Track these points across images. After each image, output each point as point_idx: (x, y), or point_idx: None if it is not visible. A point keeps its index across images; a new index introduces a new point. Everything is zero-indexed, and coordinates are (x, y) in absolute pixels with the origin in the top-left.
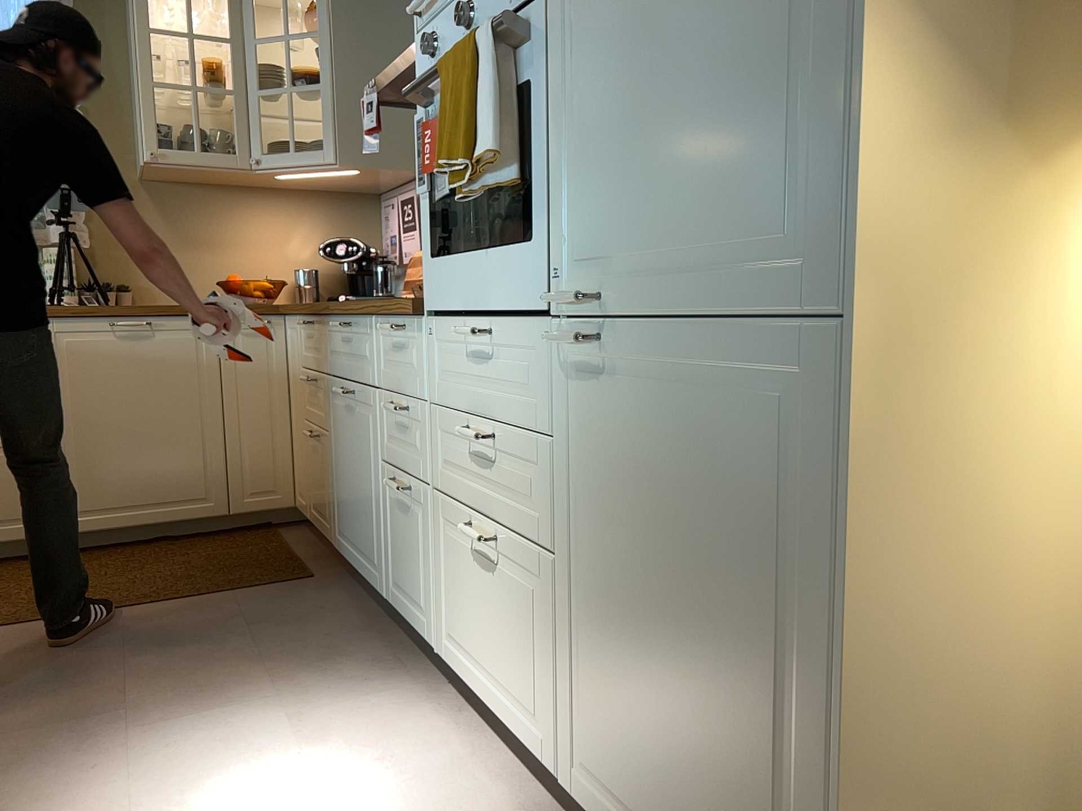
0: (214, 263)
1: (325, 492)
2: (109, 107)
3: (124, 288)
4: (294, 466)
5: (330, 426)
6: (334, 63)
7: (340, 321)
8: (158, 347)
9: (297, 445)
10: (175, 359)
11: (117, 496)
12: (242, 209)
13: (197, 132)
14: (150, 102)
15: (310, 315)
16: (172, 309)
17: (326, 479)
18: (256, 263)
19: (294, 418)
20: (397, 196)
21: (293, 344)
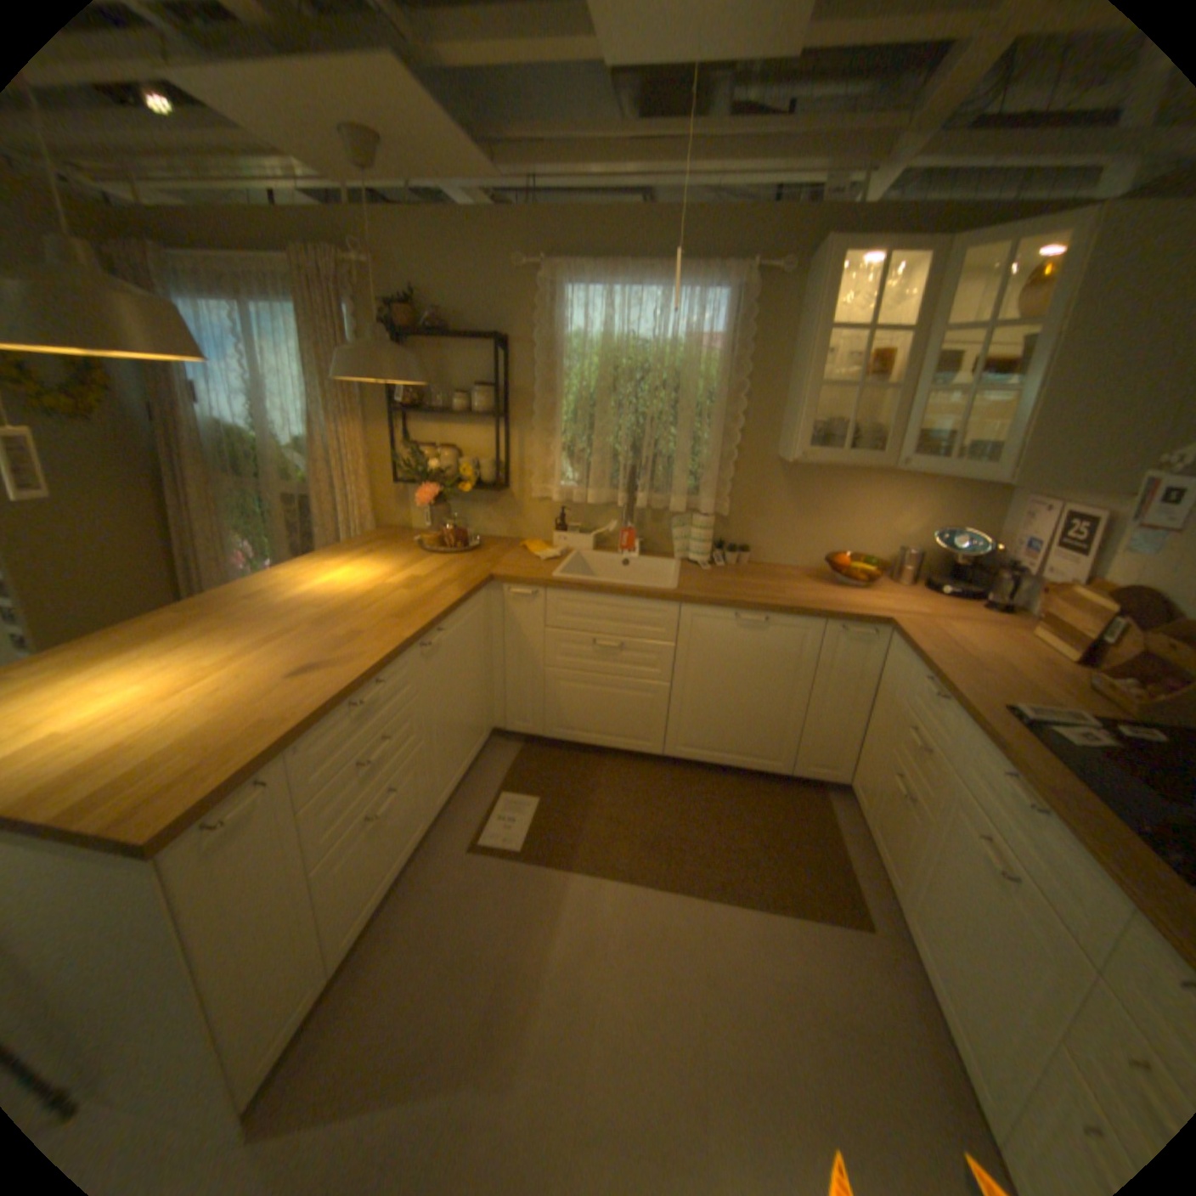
0: (823, 532)
1: (908, 857)
2: (767, 390)
3: (745, 549)
4: (861, 758)
5: (944, 826)
6: (1055, 361)
7: (1020, 776)
8: (769, 639)
9: (873, 752)
10: (781, 651)
11: (710, 741)
12: (864, 484)
13: (851, 430)
14: (813, 401)
15: (951, 696)
16: (789, 610)
17: (914, 851)
18: (861, 536)
19: (876, 725)
20: (1064, 504)
21: (899, 669)
